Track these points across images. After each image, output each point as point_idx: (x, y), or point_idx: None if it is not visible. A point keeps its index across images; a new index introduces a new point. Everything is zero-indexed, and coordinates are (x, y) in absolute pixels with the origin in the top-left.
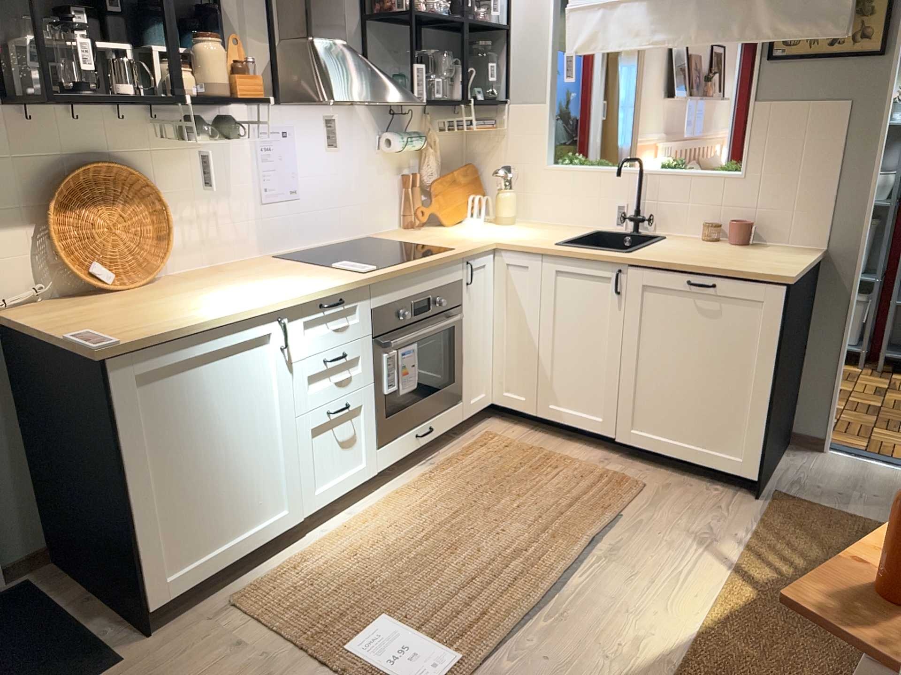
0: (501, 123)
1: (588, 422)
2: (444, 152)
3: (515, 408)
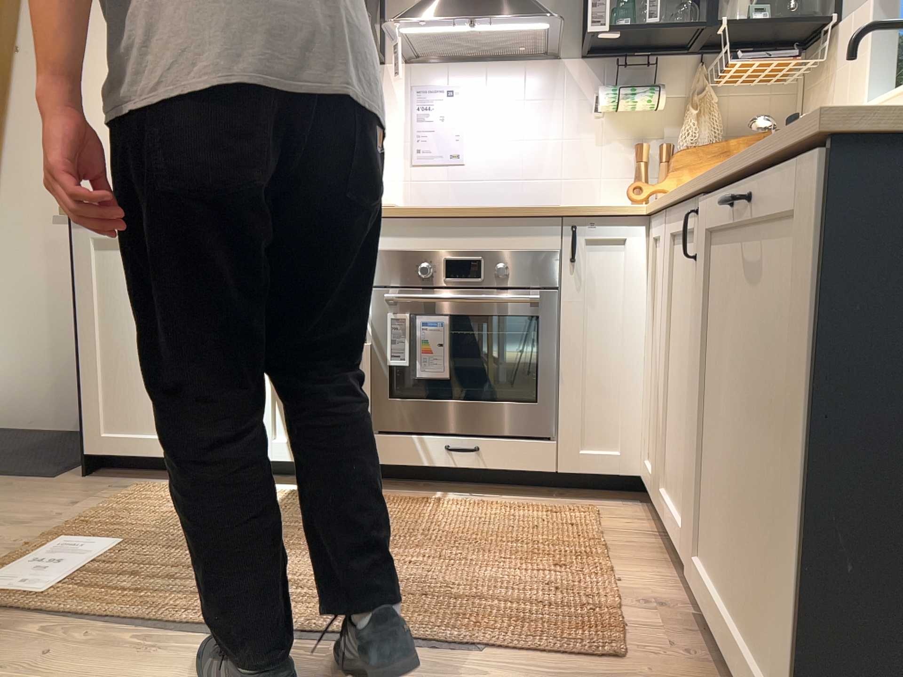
0: (827, 58)
1: (679, 529)
2: (743, 120)
3: (649, 487)
